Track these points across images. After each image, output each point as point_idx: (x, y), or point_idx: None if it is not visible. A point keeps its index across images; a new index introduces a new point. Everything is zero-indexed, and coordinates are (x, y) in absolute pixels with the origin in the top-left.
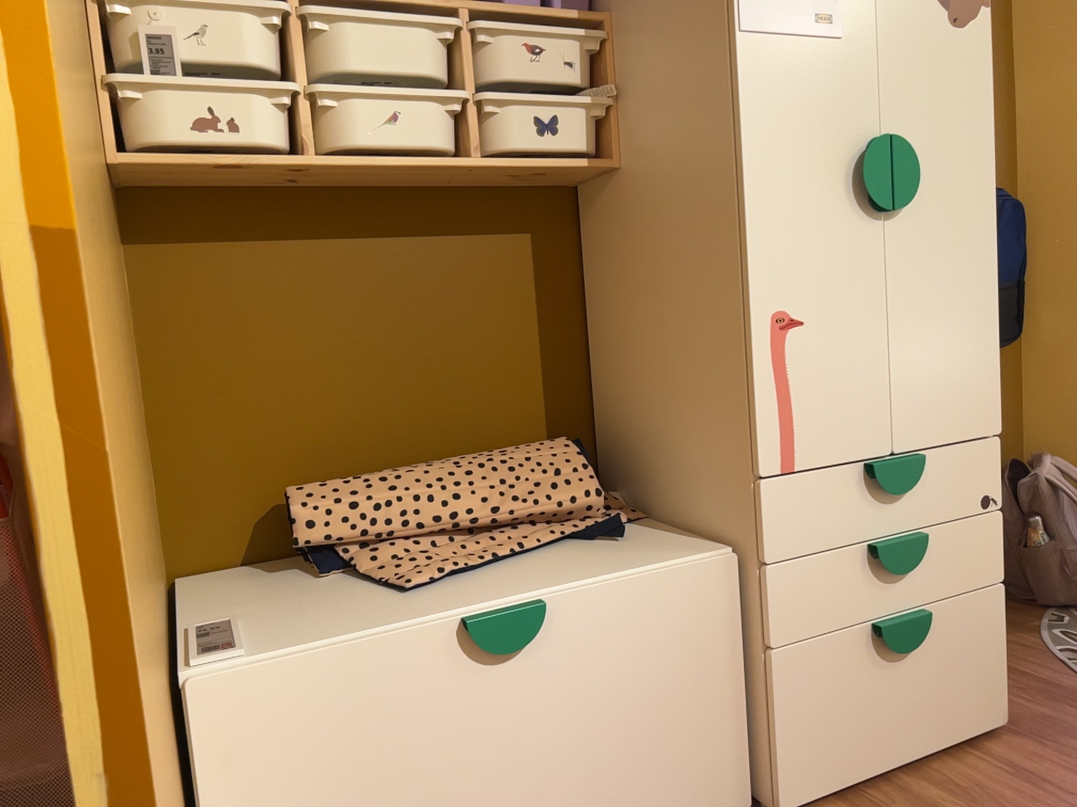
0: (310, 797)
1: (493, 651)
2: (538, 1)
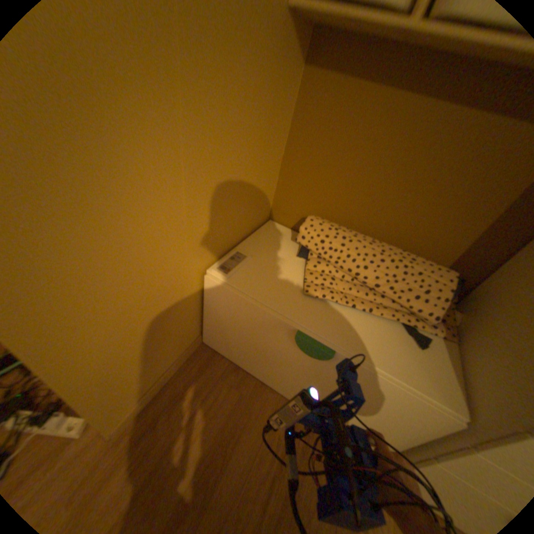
0: (233, 325)
1: (305, 346)
2: None
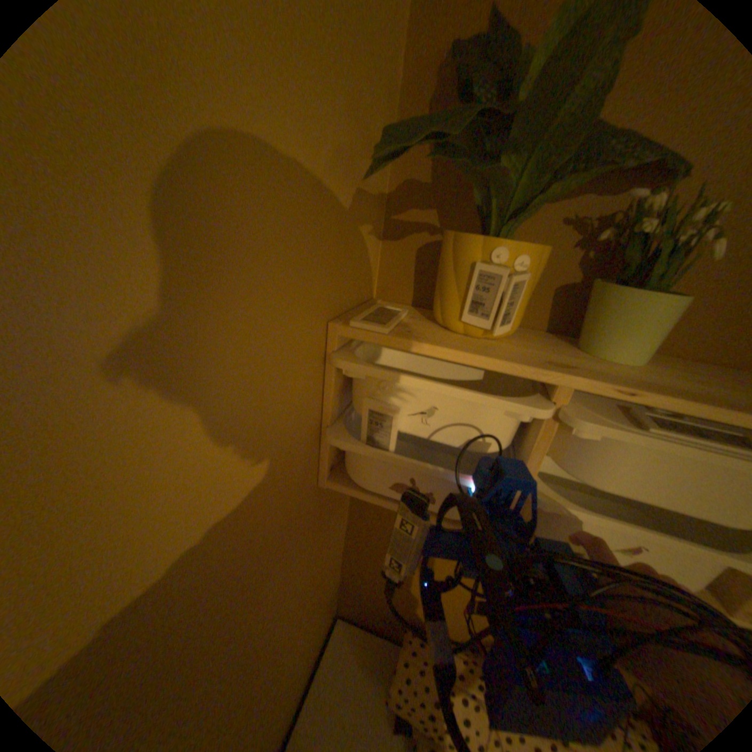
0: None
1: None
2: None
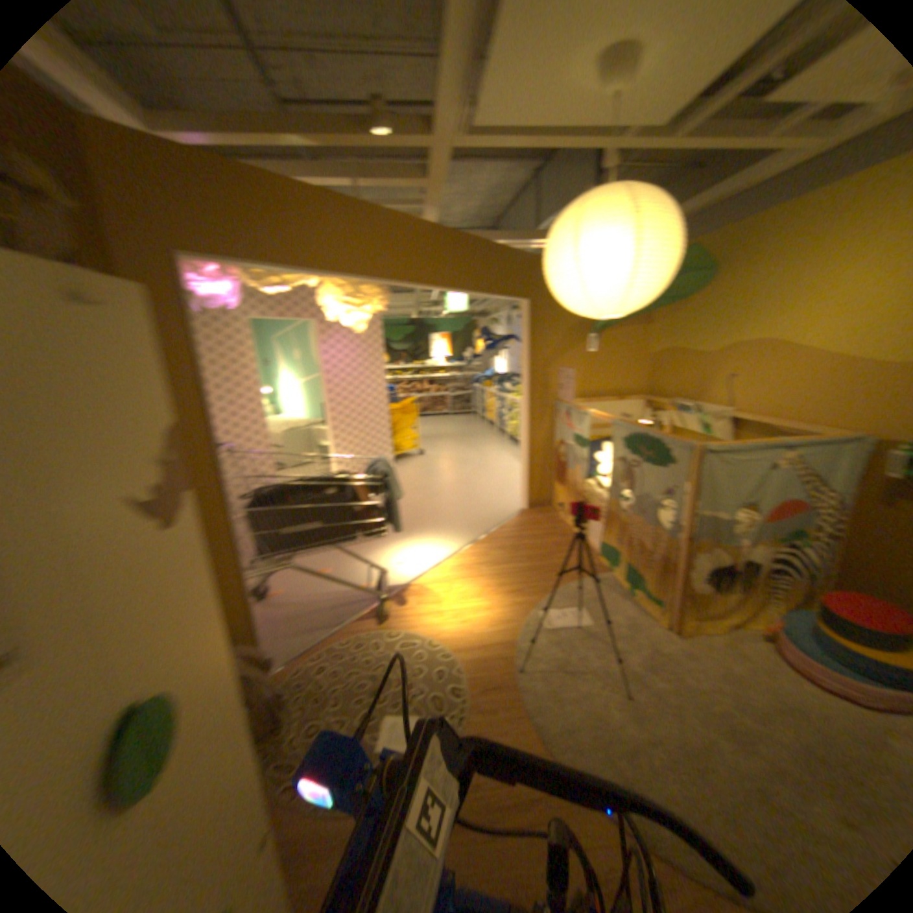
0: None
1: None
2: None
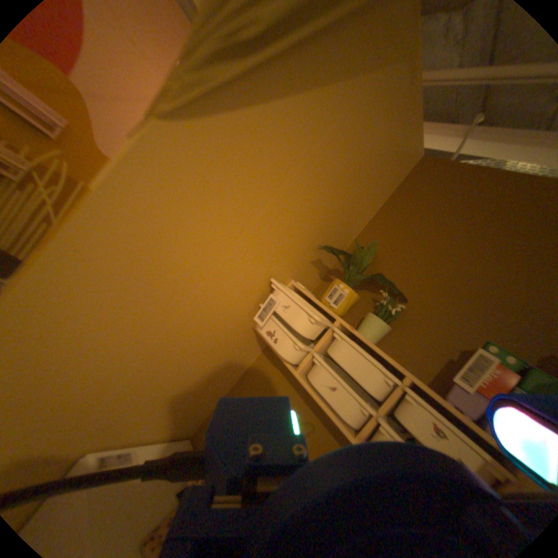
0: None
1: None
2: (477, 413)
